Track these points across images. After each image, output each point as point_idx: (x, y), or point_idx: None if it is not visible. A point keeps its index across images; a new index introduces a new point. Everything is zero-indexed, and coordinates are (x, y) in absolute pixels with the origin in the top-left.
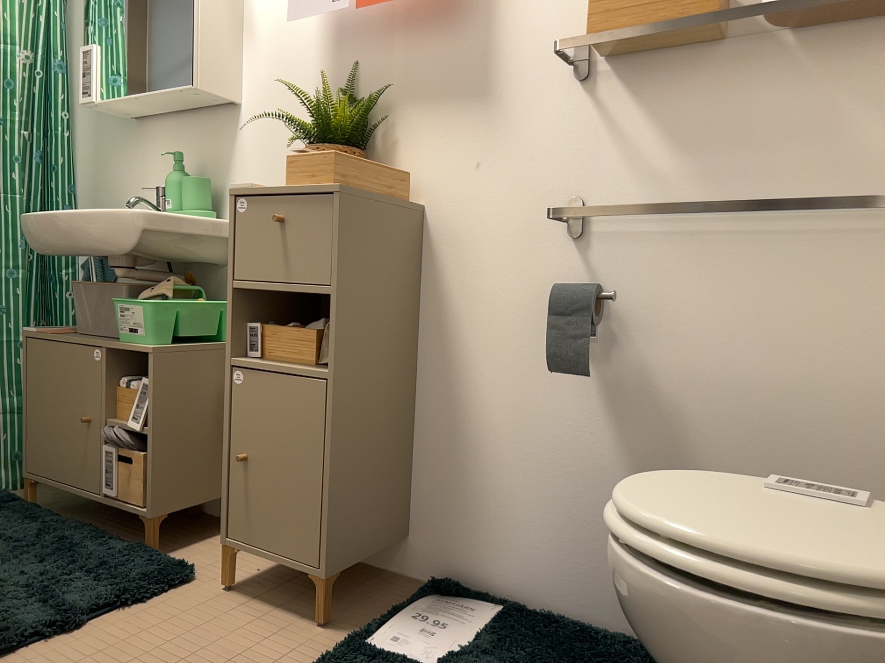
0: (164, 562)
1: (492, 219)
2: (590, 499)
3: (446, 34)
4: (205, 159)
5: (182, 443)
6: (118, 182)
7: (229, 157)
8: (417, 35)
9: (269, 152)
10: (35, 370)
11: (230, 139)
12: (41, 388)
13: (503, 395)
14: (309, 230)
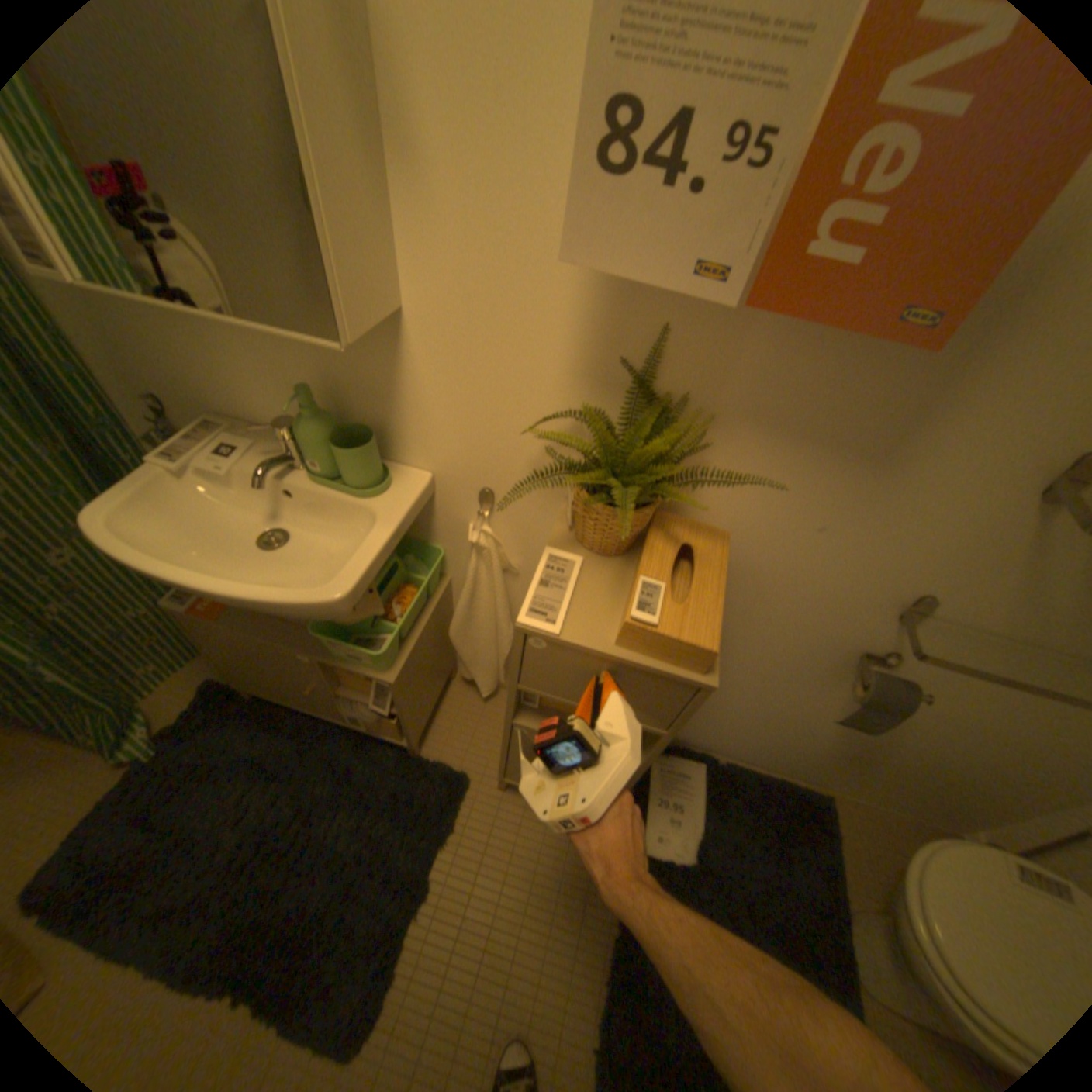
0: (443, 780)
1: (812, 579)
2: (798, 735)
3: (873, 343)
4: (338, 370)
5: (424, 696)
6: (154, 345)
7: (390, 383)
8: (815, 322)
9: (471, 404)
10: (205, 637)
11: (386, 357)
12: (224, 651)
13: (750, 679)
14: (650, 692)
